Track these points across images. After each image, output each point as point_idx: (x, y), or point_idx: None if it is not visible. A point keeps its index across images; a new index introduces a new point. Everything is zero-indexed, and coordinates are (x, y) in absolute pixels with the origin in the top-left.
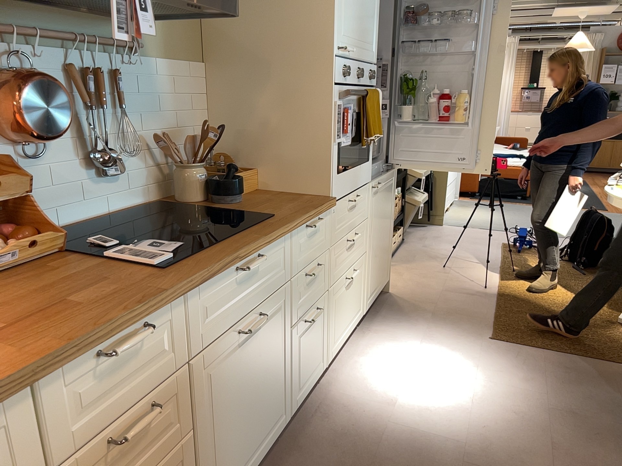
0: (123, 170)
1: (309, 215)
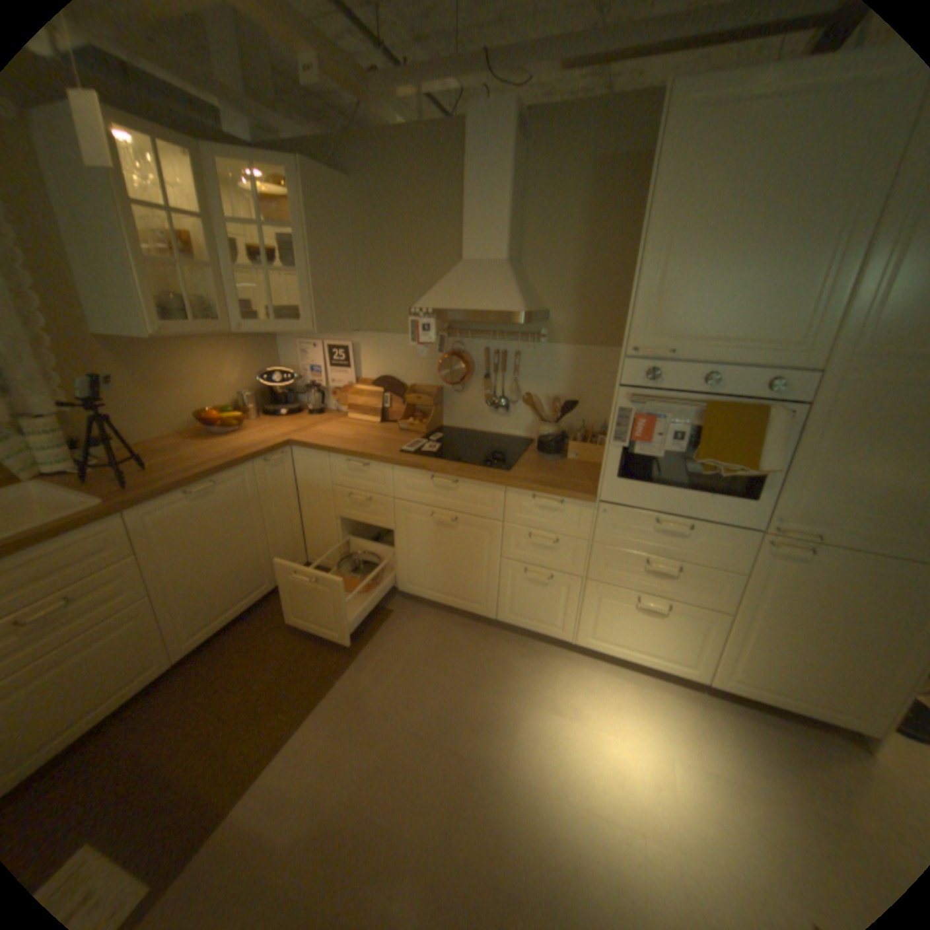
0: (513, 412)
1: (528, 486)
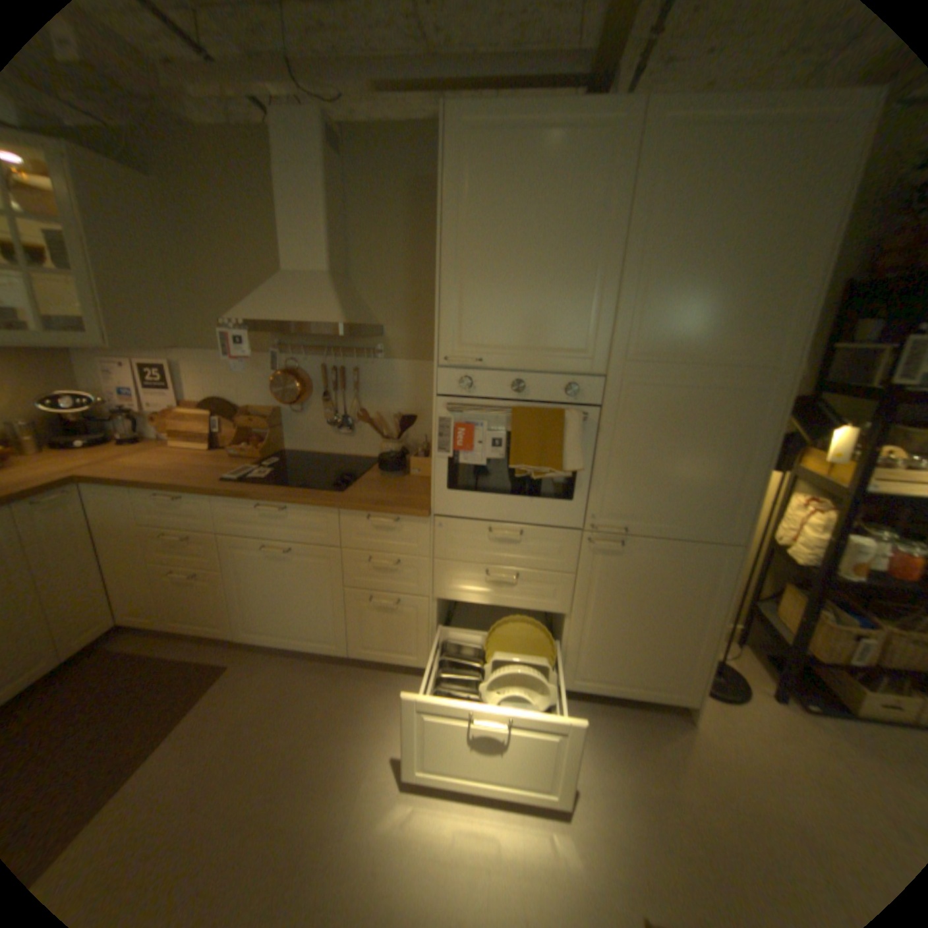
0: (359, 431)
1: (360, 506)
